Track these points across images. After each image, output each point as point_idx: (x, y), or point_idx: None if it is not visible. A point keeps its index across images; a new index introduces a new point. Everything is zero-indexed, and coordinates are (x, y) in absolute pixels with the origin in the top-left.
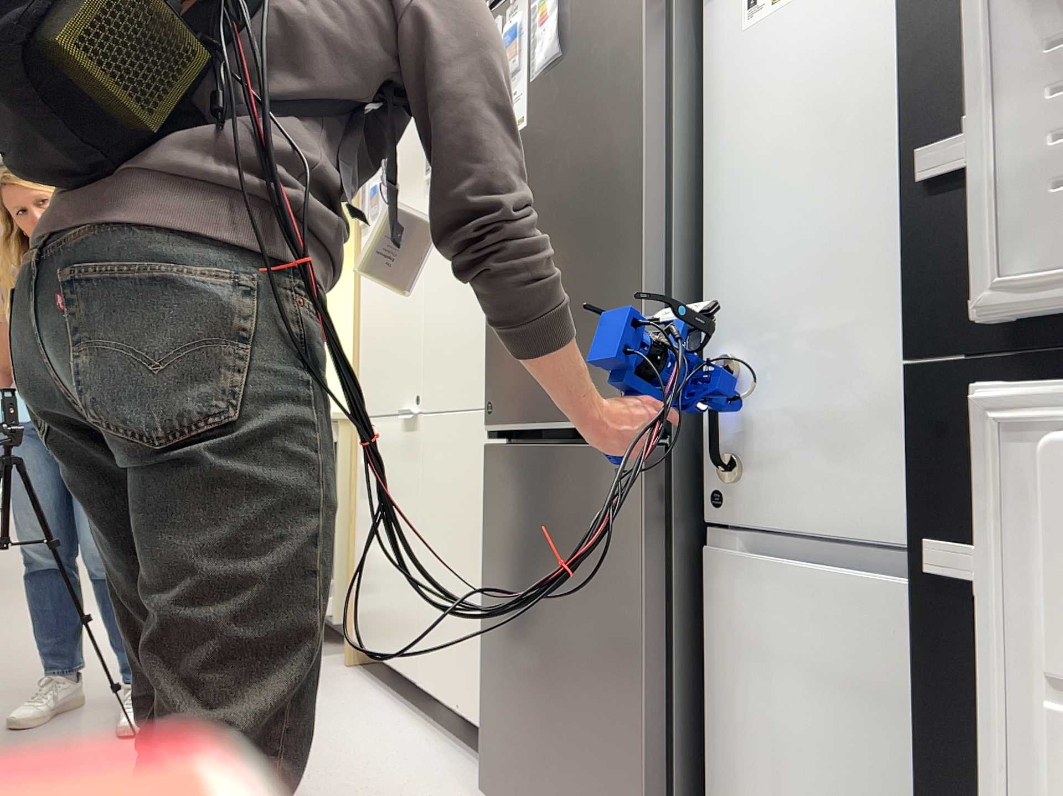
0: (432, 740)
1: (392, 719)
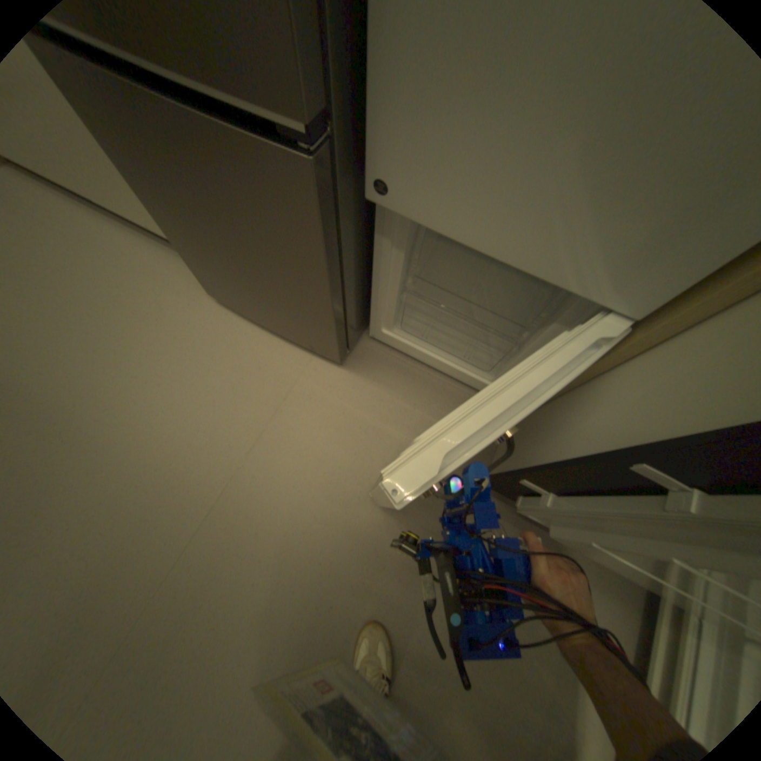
0: (136, 241)
1: (92, 227)
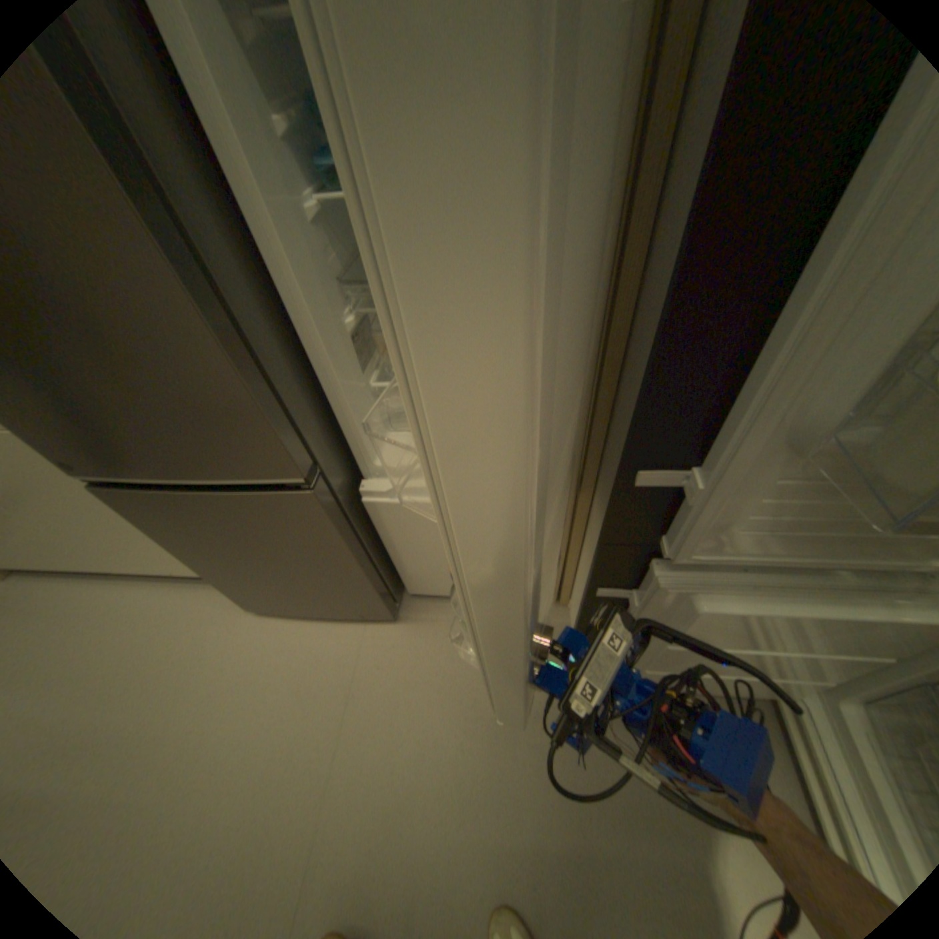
0: (158, 591)
1: (110, 597)
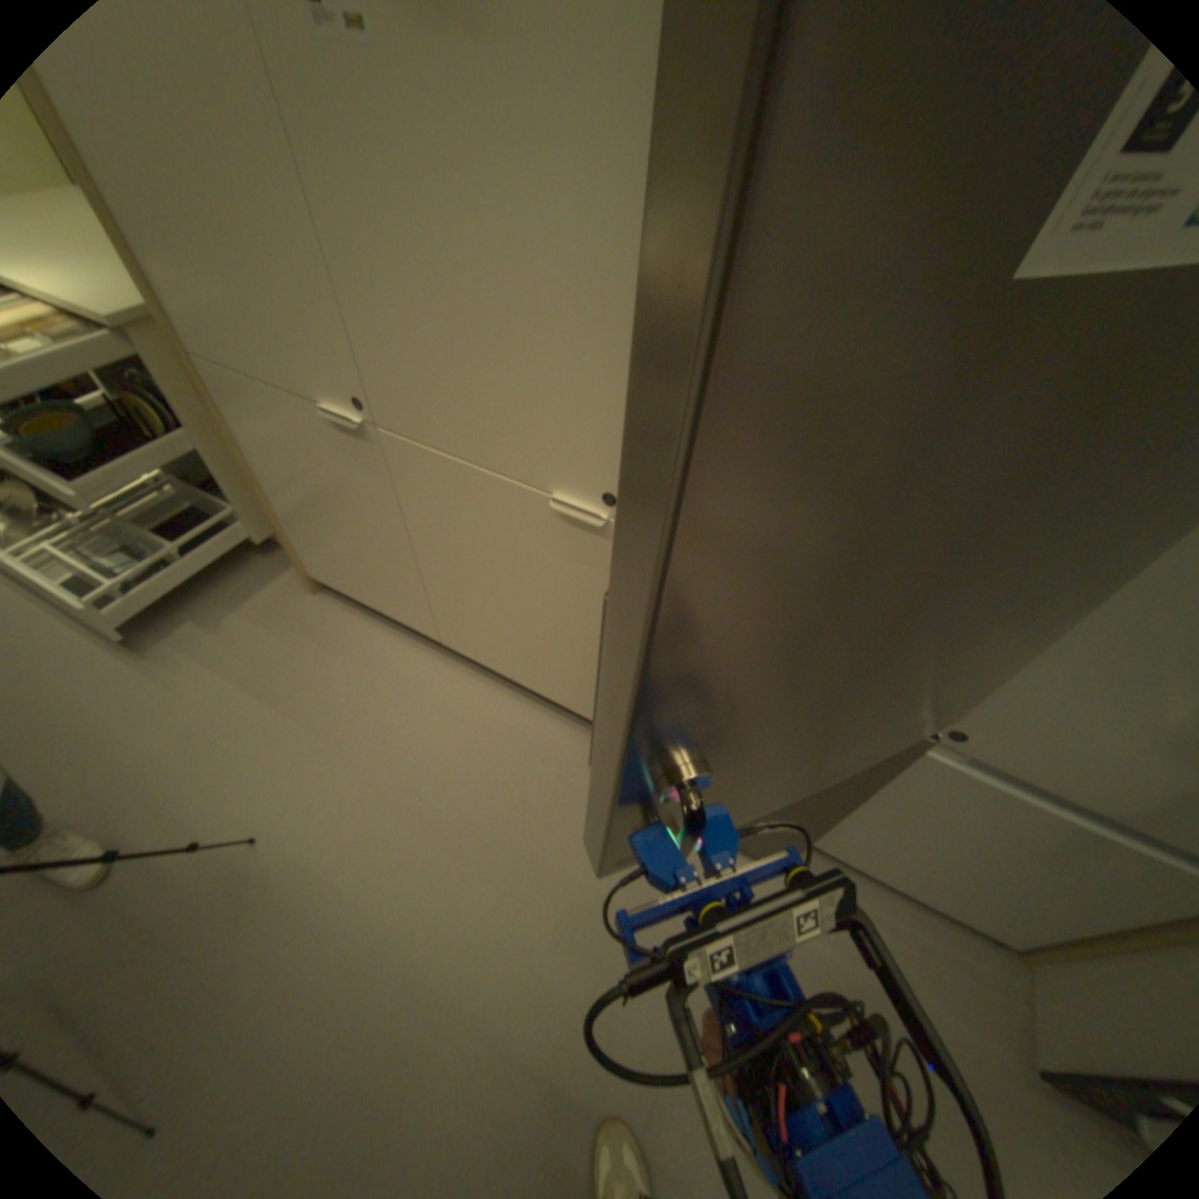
0: (482, 687)
1: (426, 669)
